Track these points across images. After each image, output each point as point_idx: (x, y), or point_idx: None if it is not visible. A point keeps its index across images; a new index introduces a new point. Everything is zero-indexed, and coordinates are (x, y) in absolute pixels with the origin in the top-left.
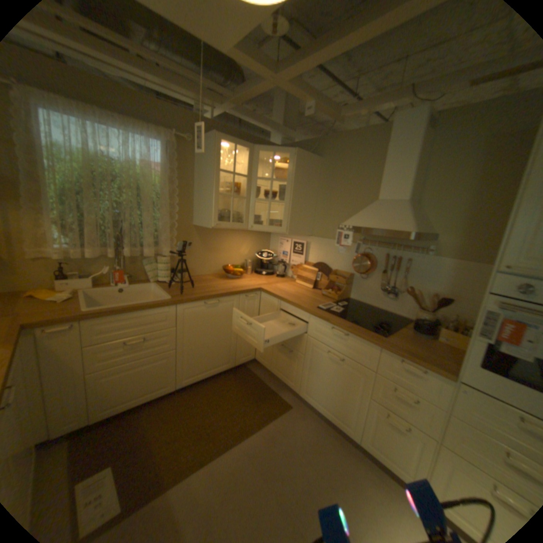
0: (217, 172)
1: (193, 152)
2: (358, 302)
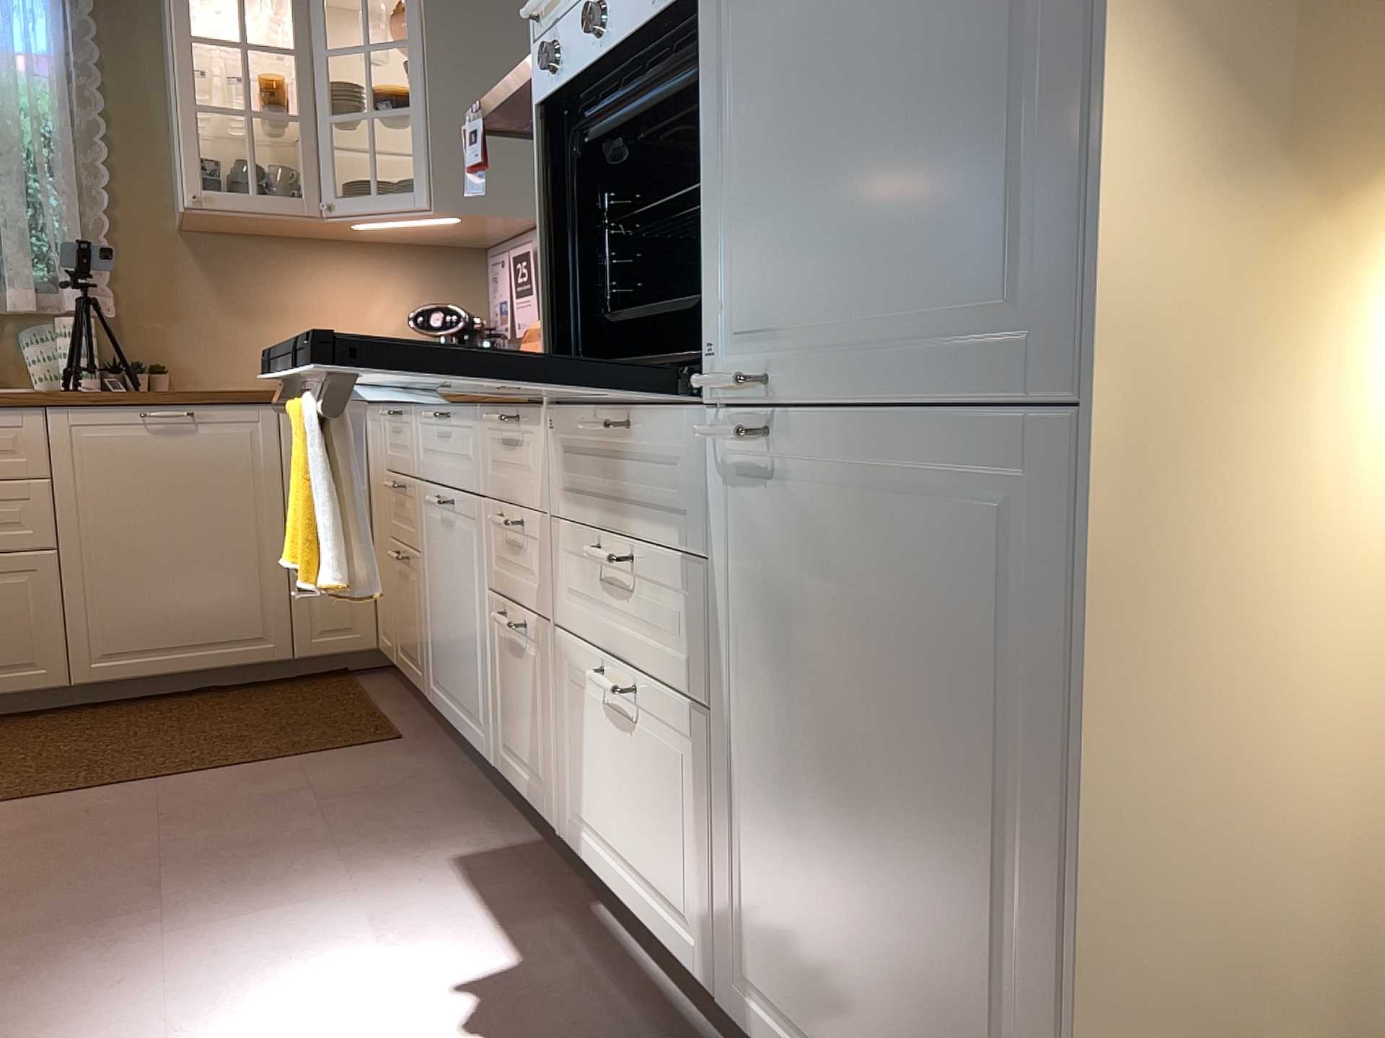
0: (187, 45)
1: (160, 16)
2: None
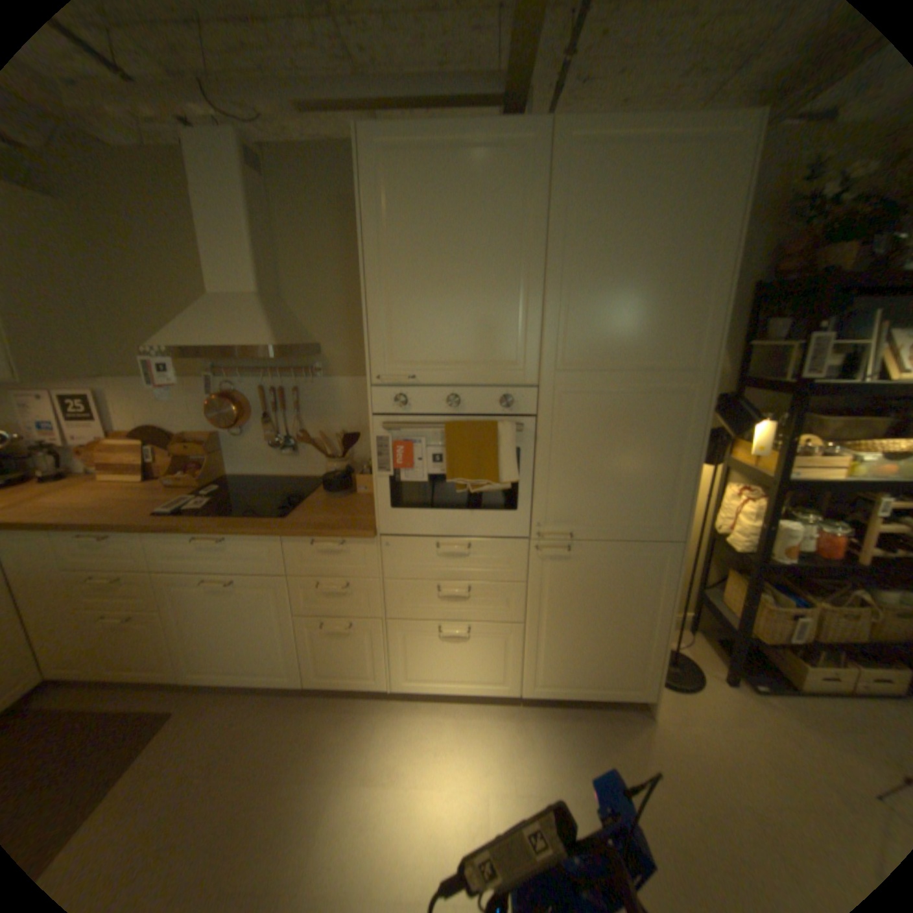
0: None
1: None
2: (242, 477)
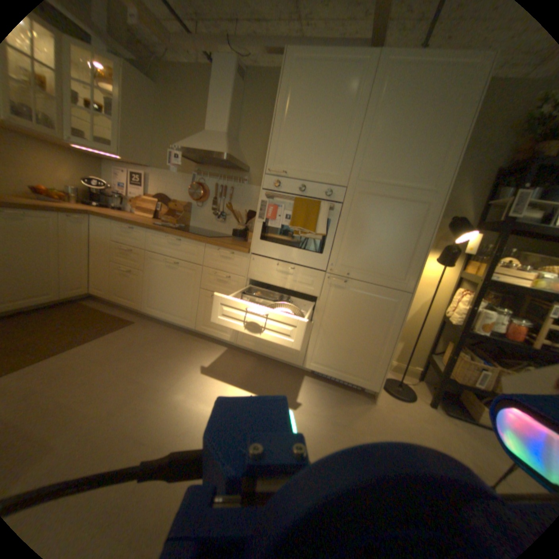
0: None
1: None
2: (196, 229)
